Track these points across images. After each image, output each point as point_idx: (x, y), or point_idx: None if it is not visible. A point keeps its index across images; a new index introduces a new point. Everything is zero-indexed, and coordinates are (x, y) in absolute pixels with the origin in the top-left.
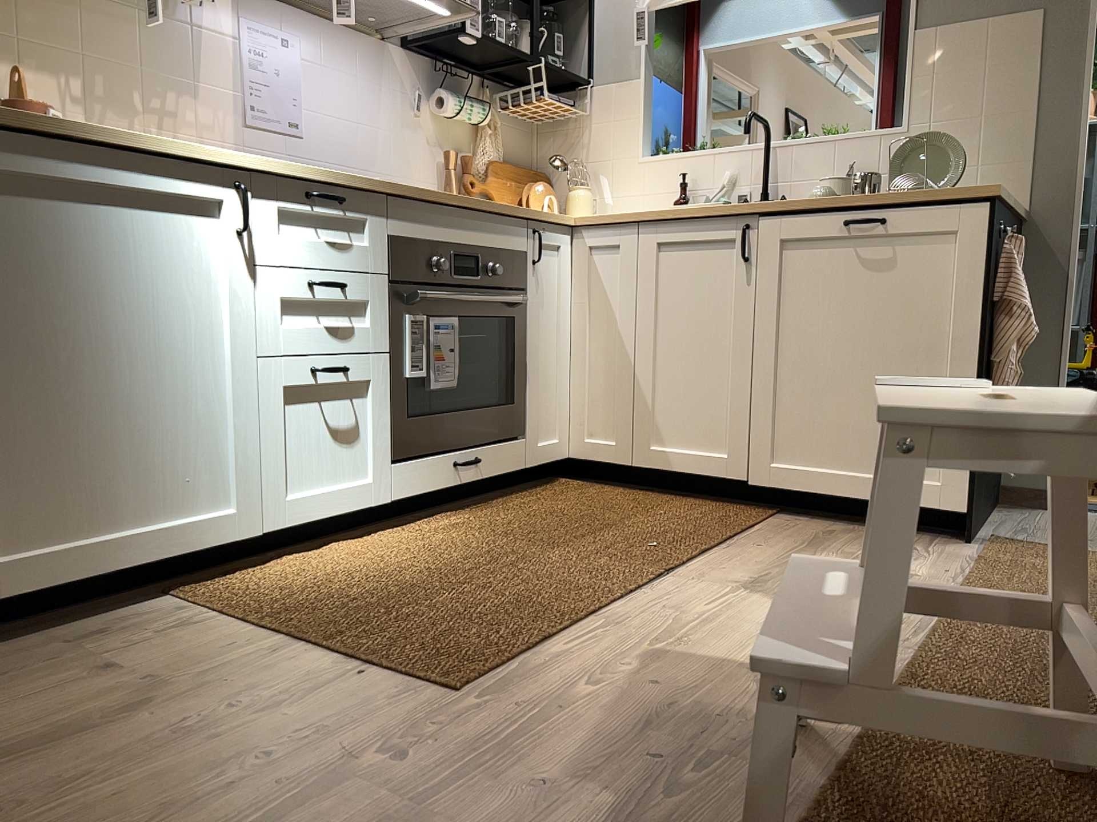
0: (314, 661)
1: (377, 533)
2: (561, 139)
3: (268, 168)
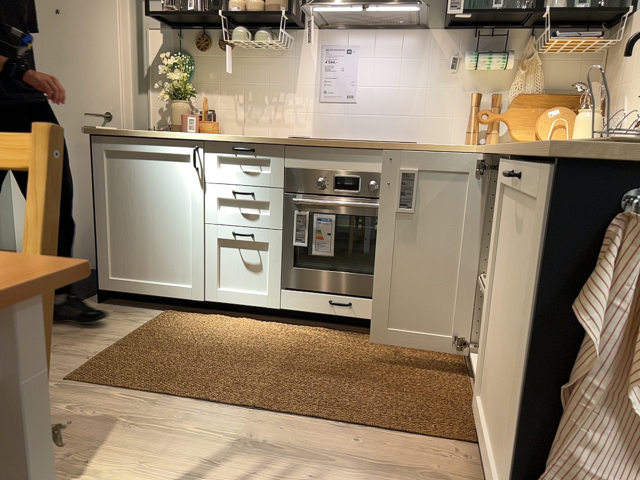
0: (95, 347)
1: (279, 323)
2: (609, 66)
3: (209, 139)
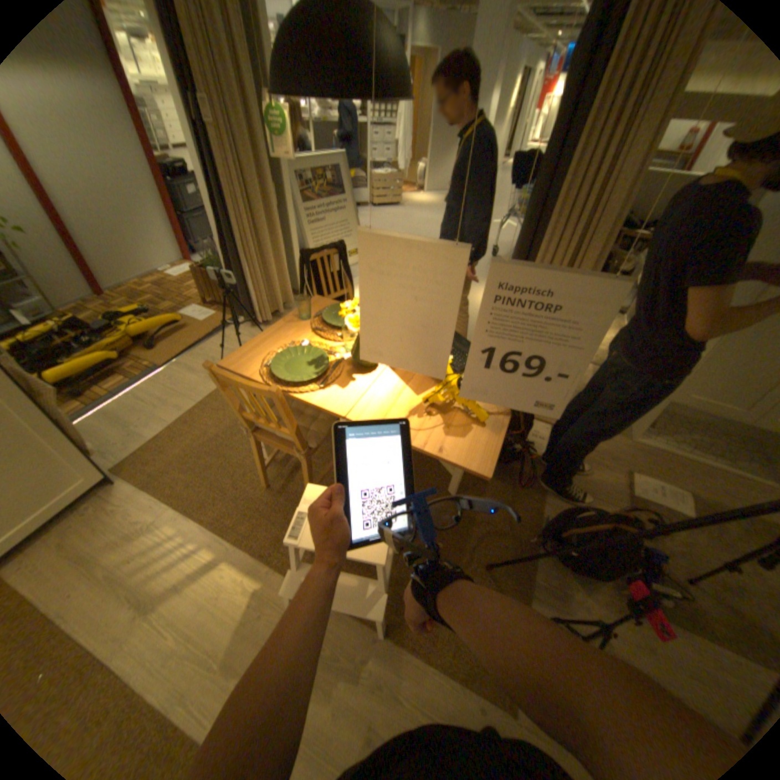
0: None
1: None
2: None
3: None
